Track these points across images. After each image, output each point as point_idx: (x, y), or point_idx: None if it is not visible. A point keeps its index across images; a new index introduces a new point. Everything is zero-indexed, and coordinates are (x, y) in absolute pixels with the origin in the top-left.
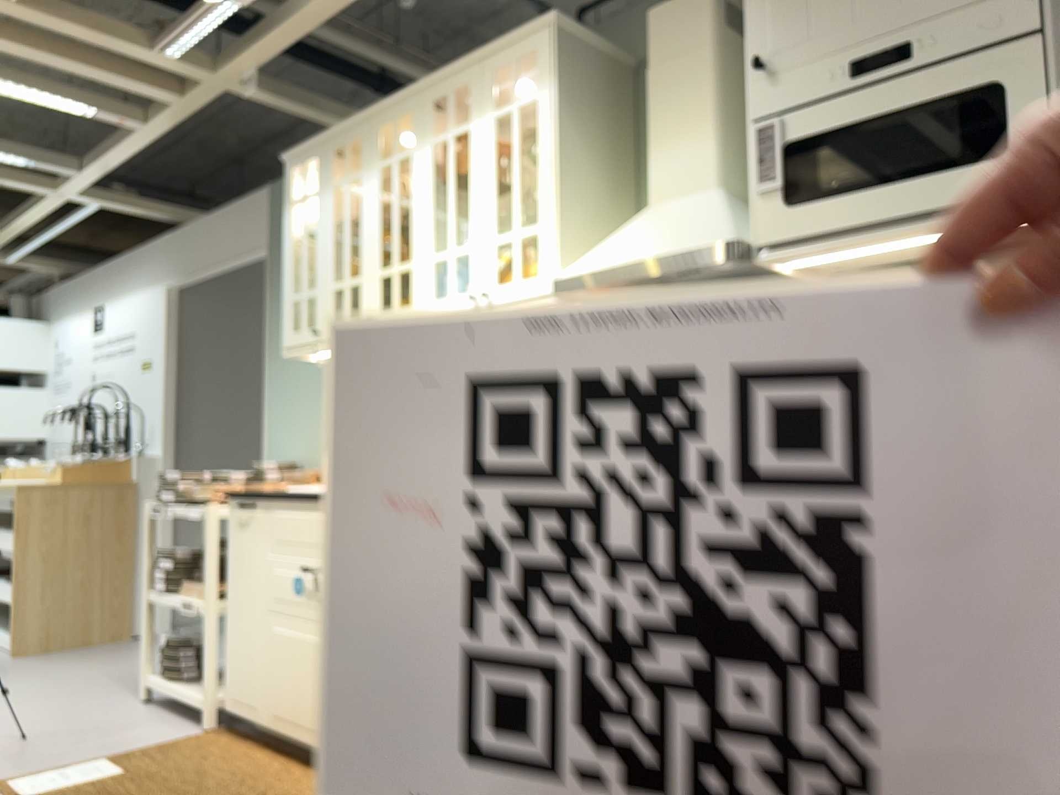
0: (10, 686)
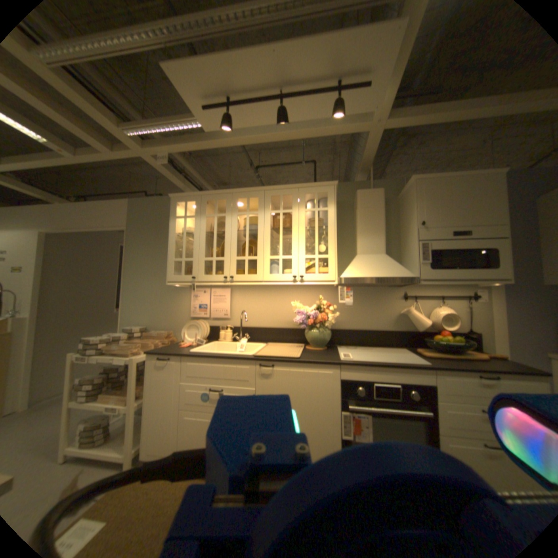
0: None
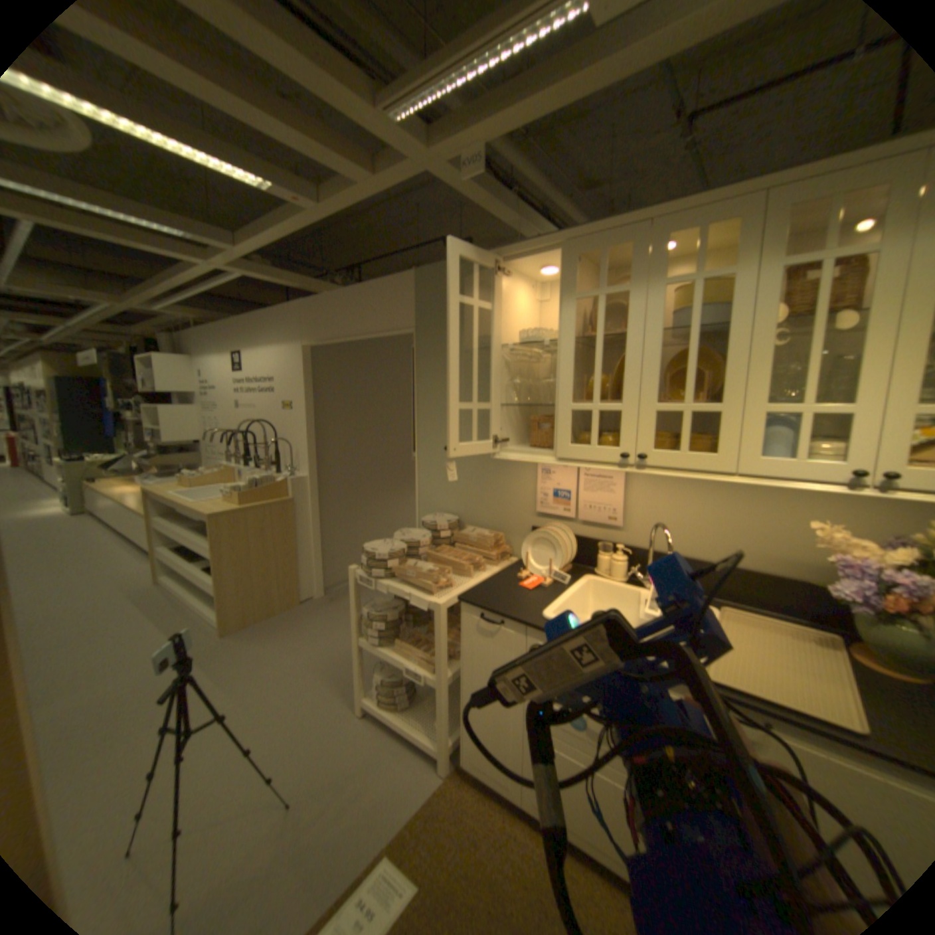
0: (238, 691)
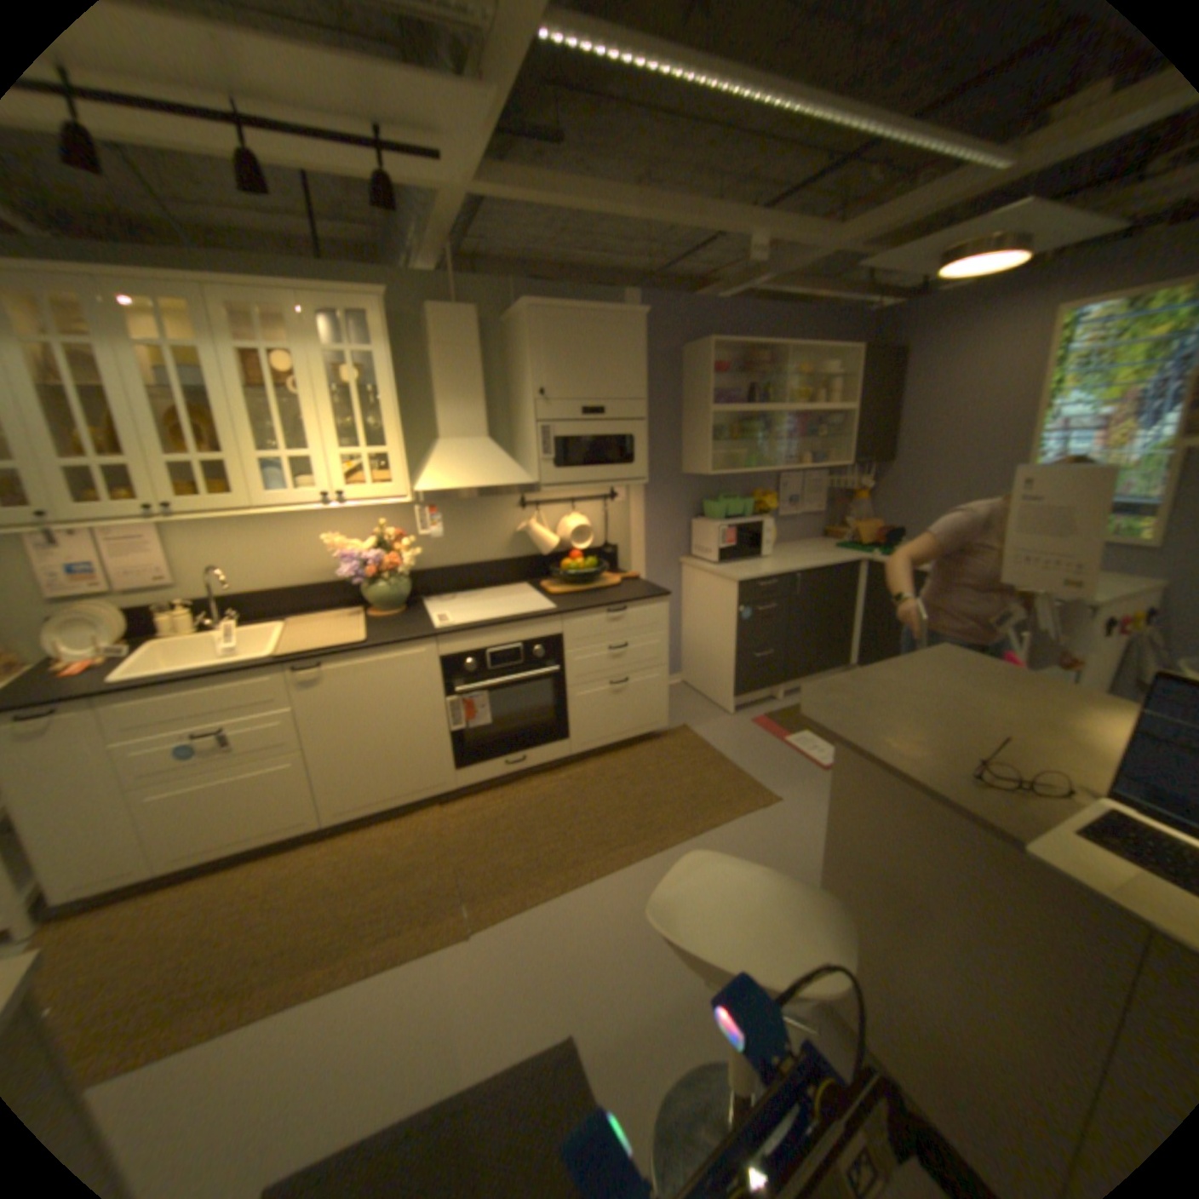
0: None
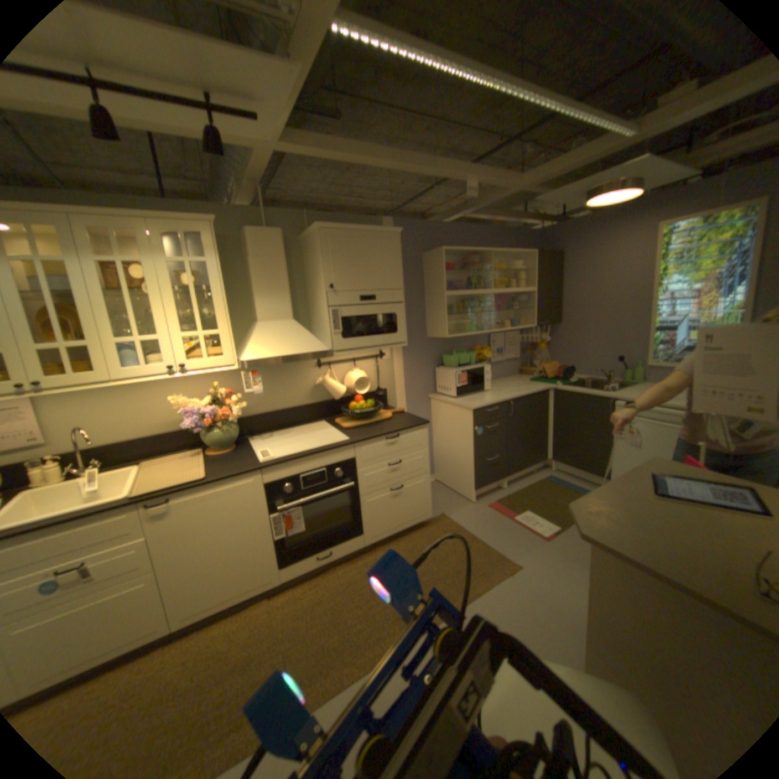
0: None
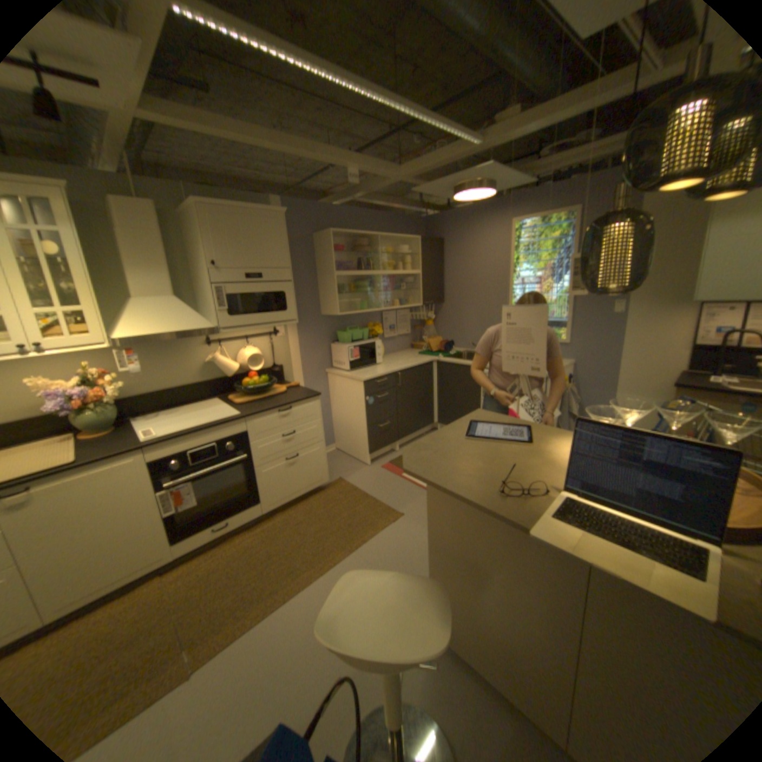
0: None
